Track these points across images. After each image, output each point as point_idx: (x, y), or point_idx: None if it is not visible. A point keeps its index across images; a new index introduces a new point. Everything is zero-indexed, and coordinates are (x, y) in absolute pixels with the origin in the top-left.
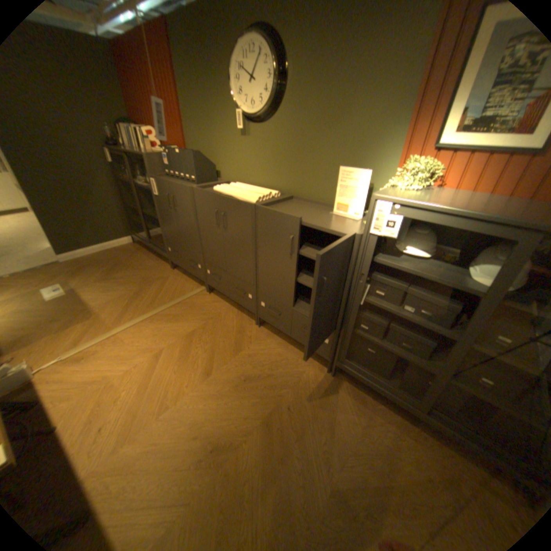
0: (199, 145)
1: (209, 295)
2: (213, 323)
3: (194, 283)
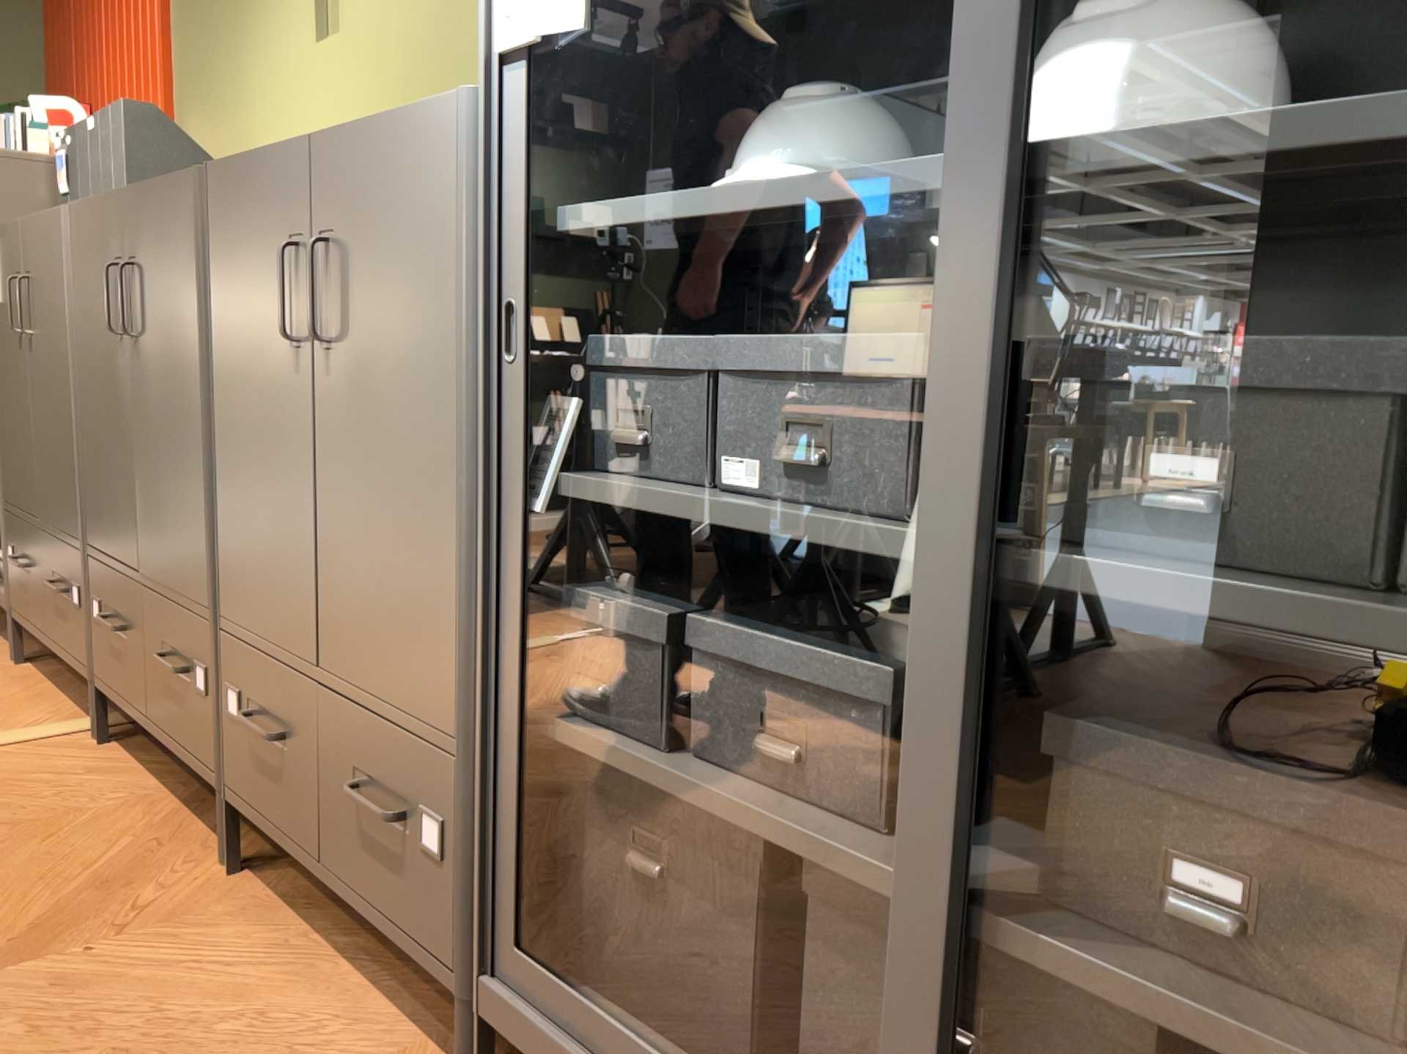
0: (210, 135)
1: (93, 751)
2: (0, 846)
3: (68, 708)
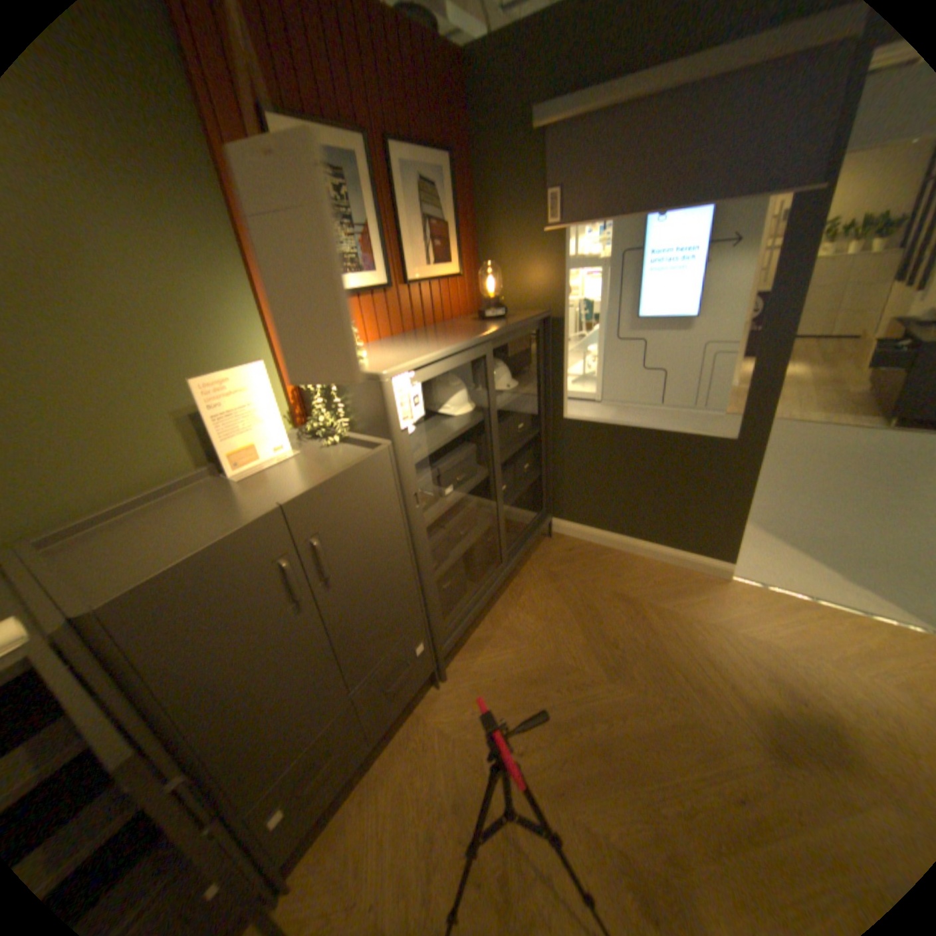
0: None
1: None
2: None
3: None
